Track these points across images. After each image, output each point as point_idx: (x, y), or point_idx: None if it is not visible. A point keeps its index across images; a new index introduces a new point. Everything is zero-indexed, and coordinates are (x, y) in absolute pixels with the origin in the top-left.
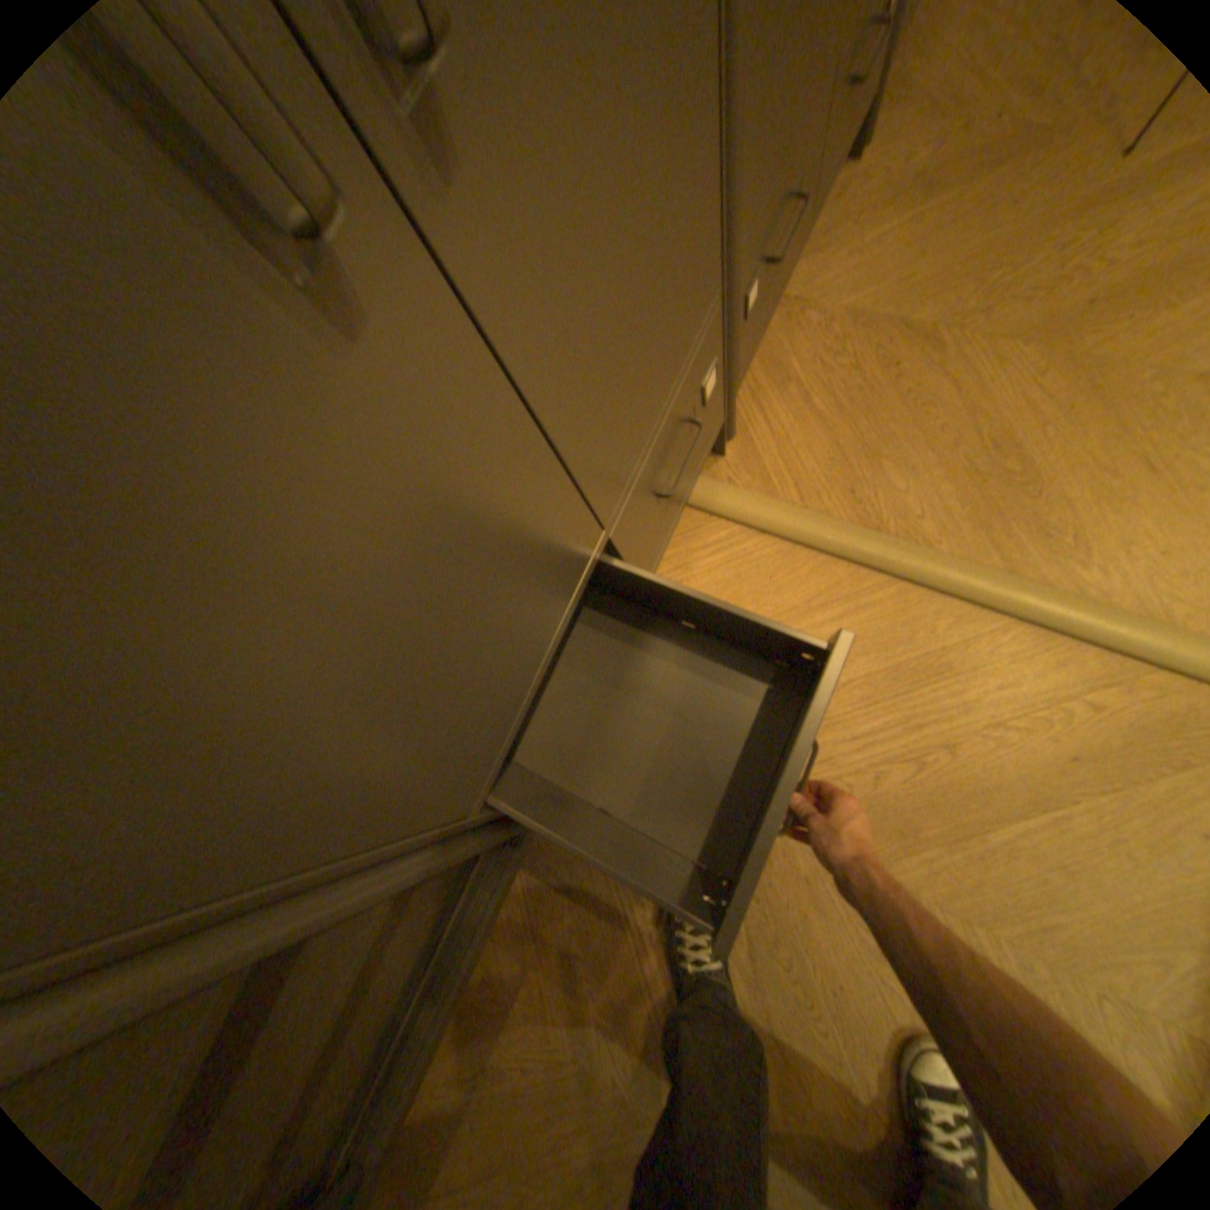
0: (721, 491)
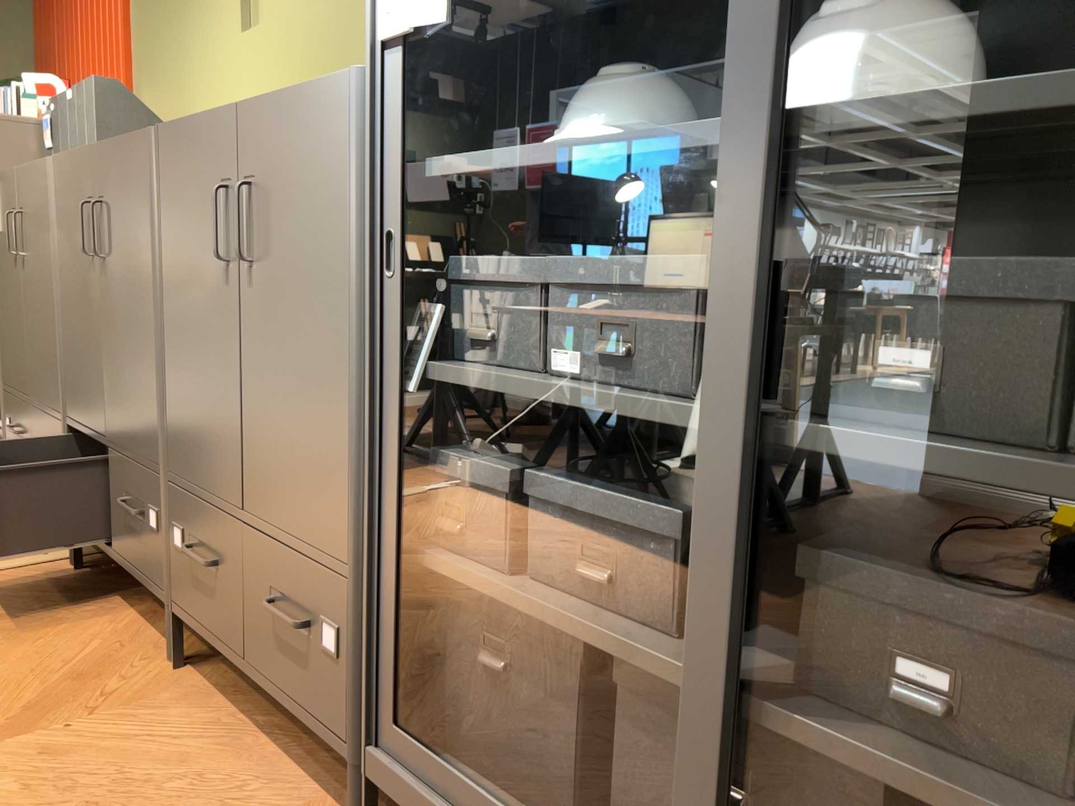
0: (51, 555)
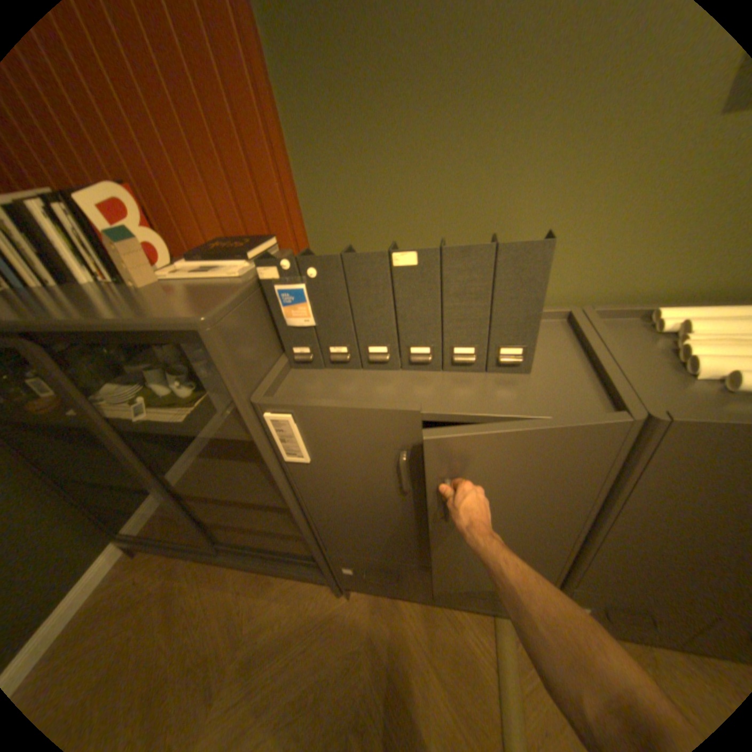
0: (510, 639)
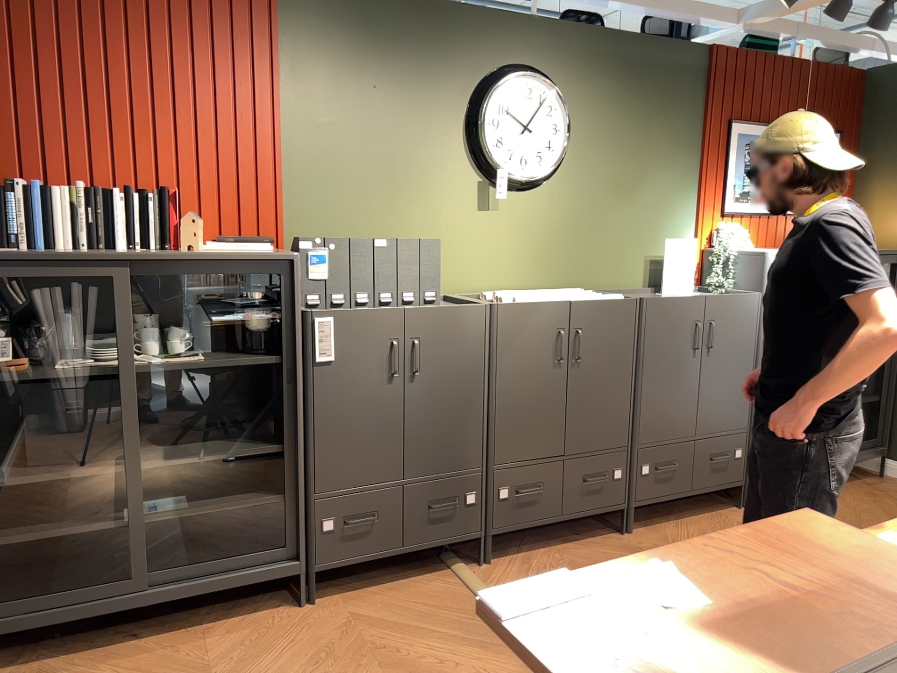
0: (466, 571)
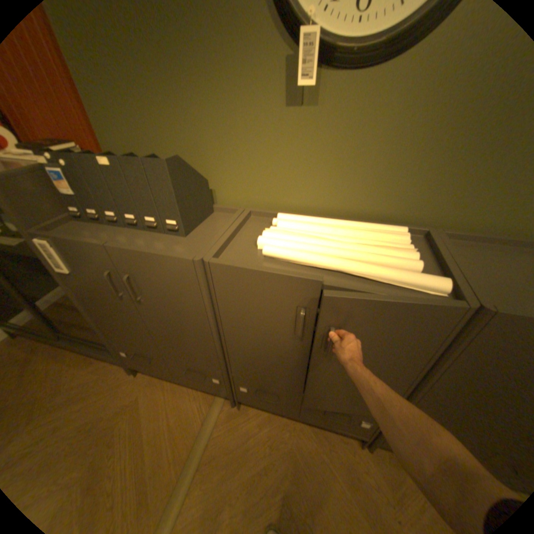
0: (218, 407)
